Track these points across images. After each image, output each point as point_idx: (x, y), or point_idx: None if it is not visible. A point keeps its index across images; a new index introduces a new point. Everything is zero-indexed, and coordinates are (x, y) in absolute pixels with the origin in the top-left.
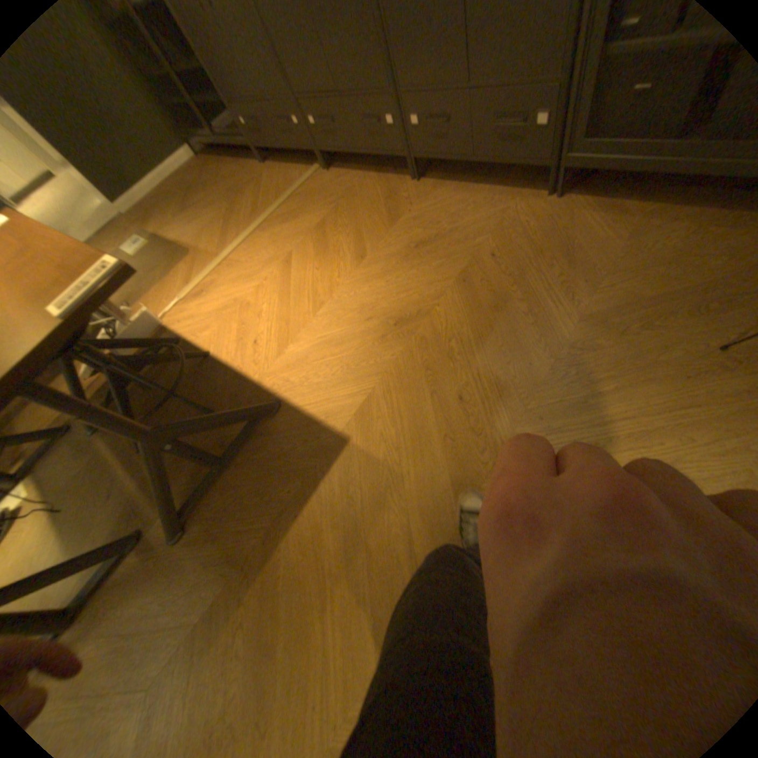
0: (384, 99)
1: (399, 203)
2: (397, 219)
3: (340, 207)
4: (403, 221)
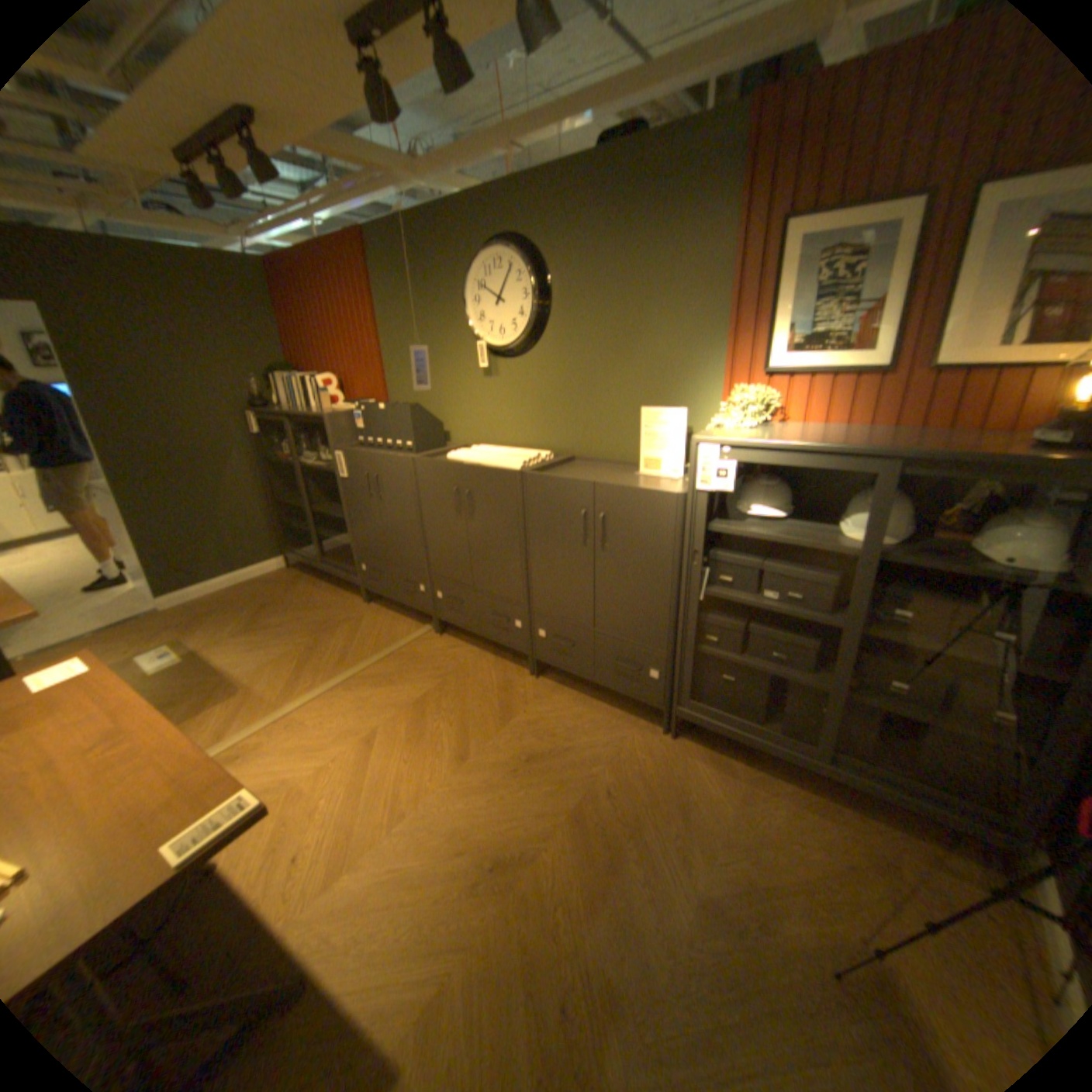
0: (516, 609)
1: (513, 699)
2: (508, 717)
3: (447, 684)
4: (514, 723)
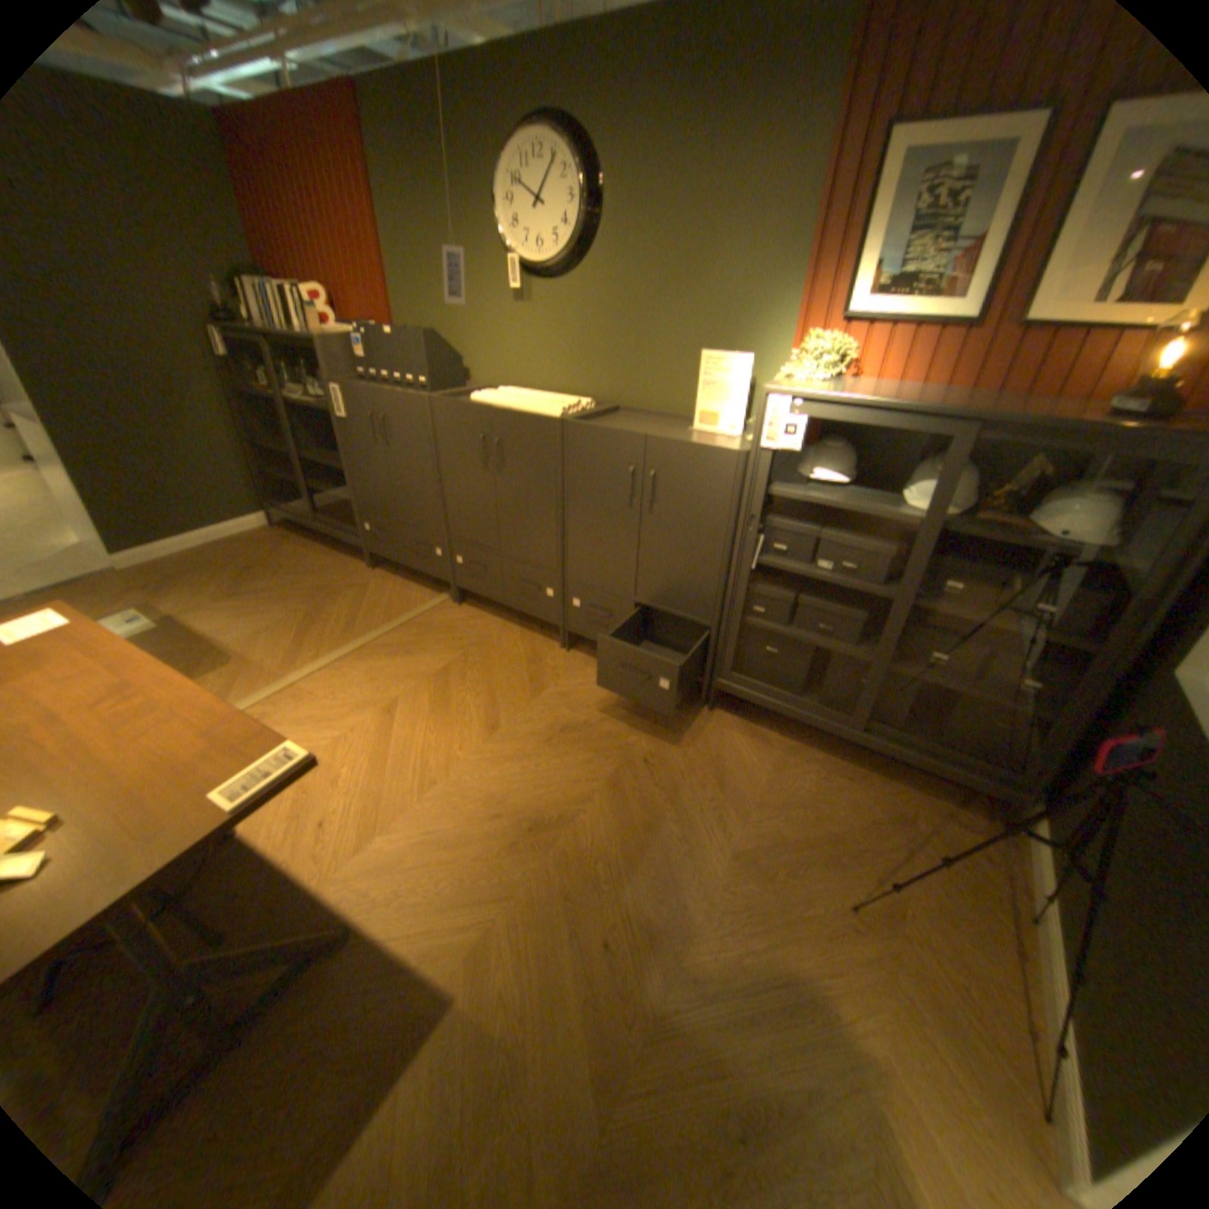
0: (549, 577)
1: (543, 671)
2: (540, 690)
3: (471, 656)
4: (546, 695)
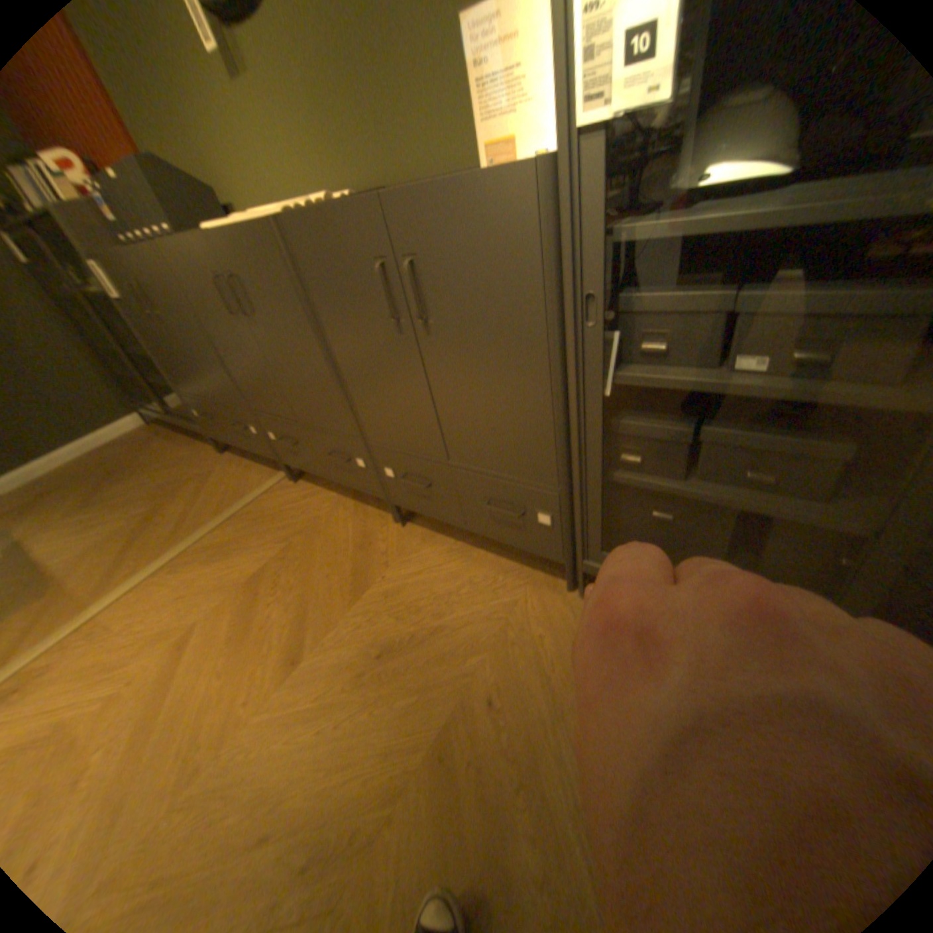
0: (353, 445)
1: (372, 560)
2: (364, 590)
3: (294, 549)
4: (371, 597)
